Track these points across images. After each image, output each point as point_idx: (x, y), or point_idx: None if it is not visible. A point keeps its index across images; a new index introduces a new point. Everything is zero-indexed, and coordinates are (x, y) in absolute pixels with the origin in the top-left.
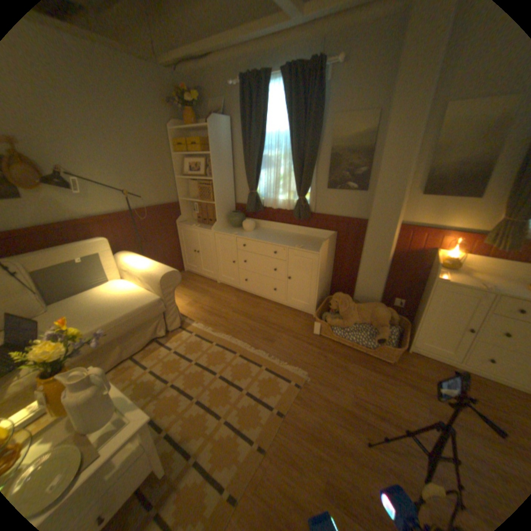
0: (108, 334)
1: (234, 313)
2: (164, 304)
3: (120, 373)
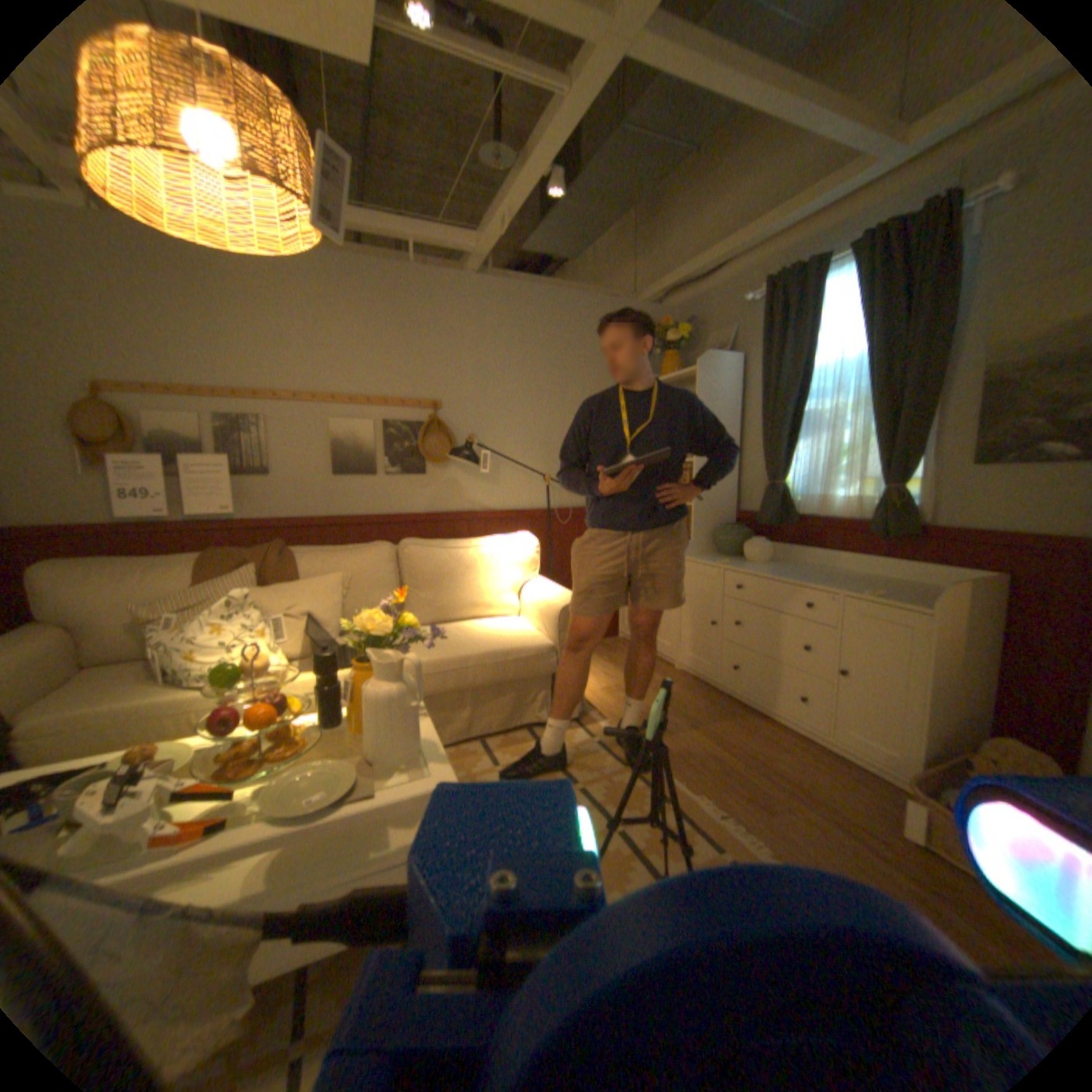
0: (460, 674)
1: (694, 729)
2: (558, 661)
3: (460, 756)
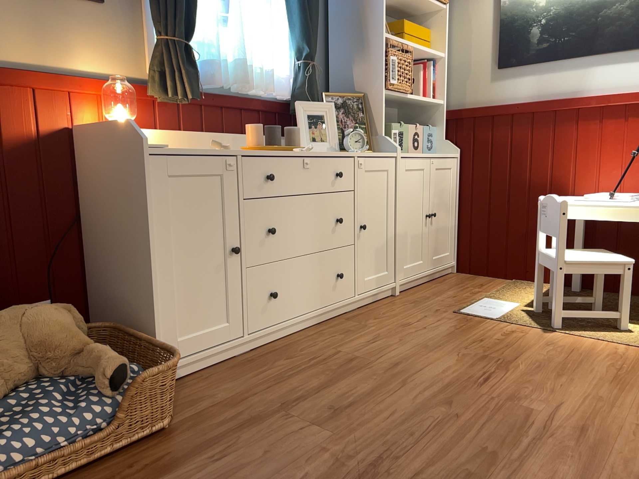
0: None
1: None
2: None
3: None
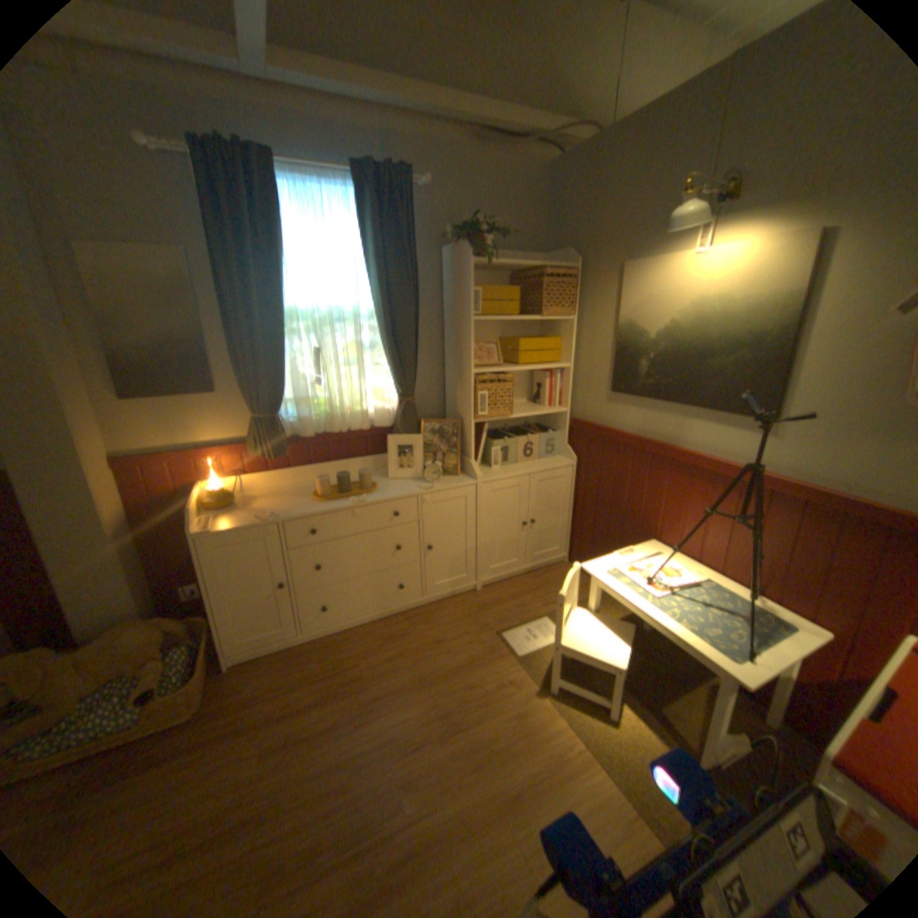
0: None
1: None
2: None
3: None
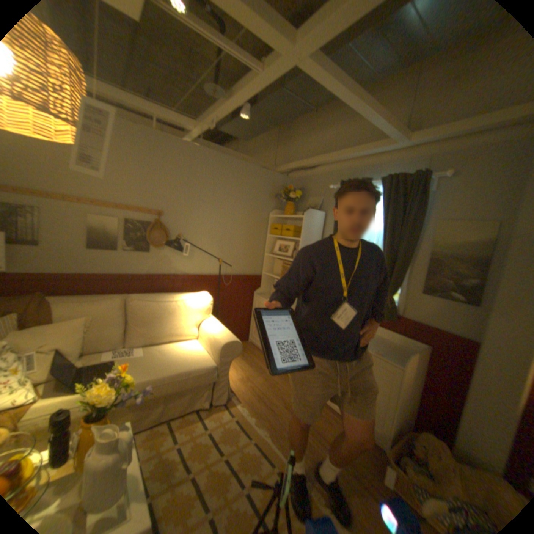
0: (159, 390)
1: (286, 409)
2: (218, 375)
3: (153, 439)
